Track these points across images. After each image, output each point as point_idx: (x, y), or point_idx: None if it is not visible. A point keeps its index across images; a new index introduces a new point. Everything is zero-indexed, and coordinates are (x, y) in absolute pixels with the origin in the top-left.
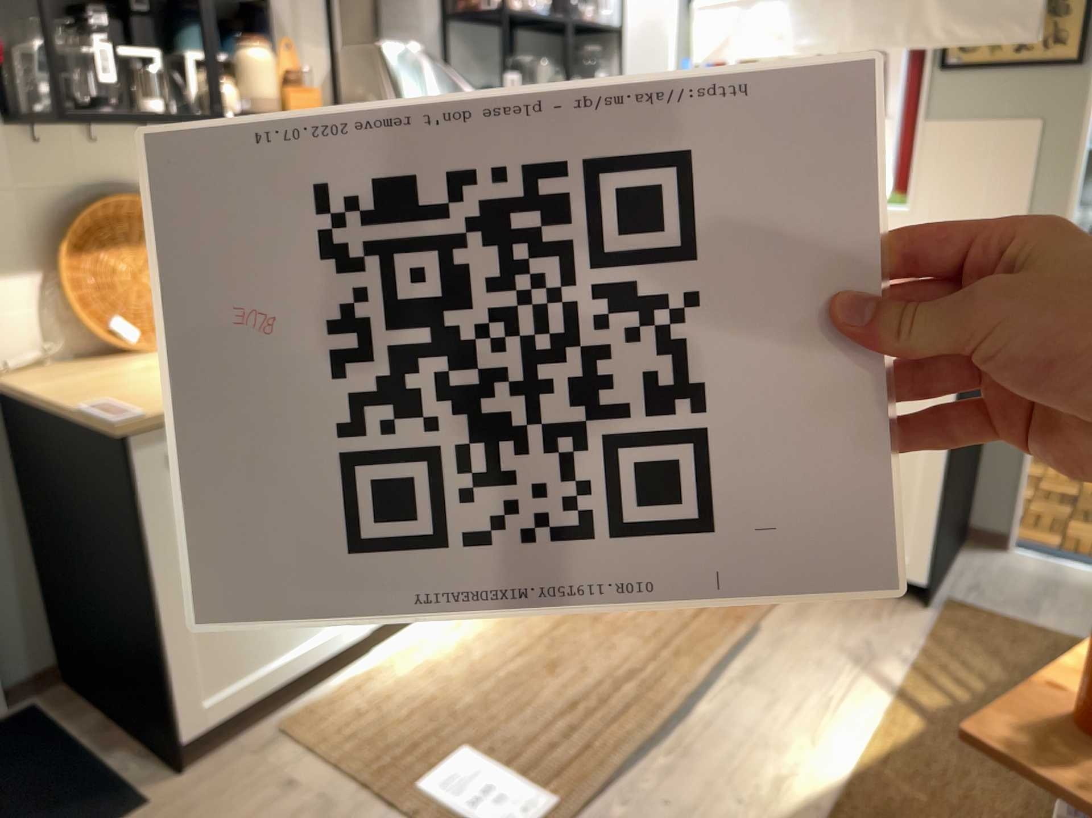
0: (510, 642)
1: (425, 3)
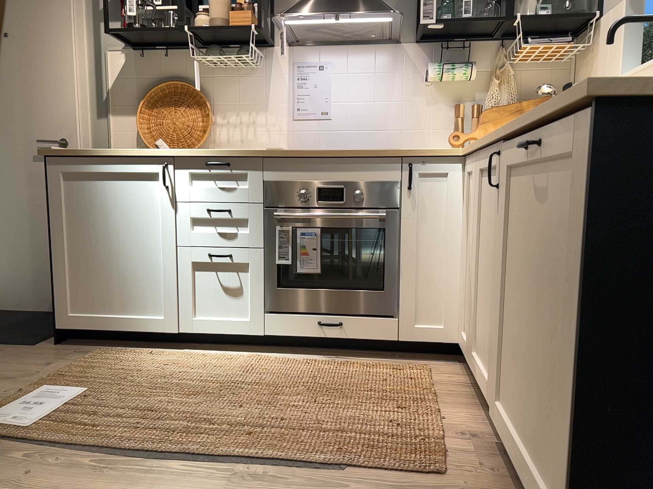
0: (221, 377)
1: None
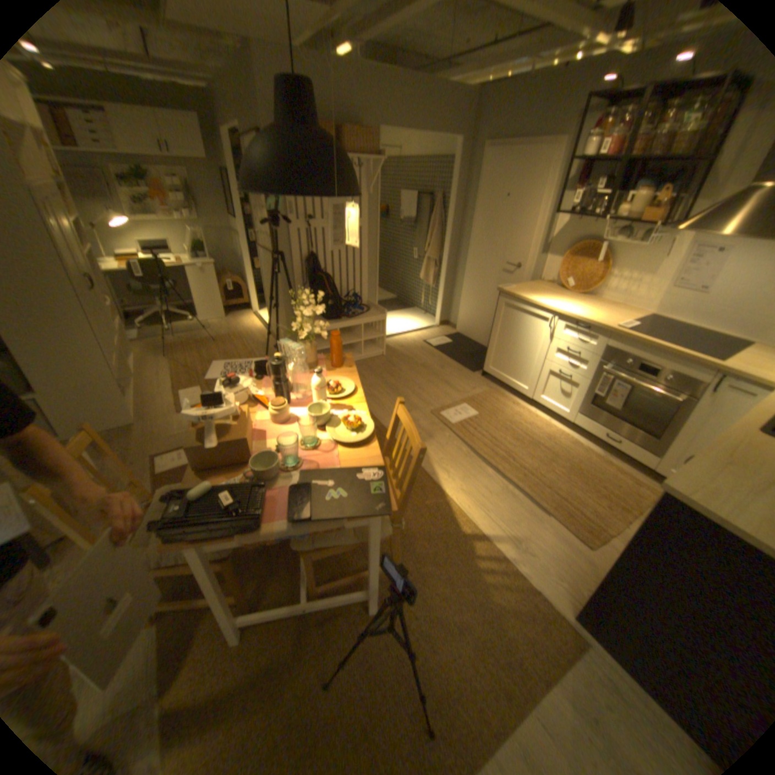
0: (536, 434)
1: None
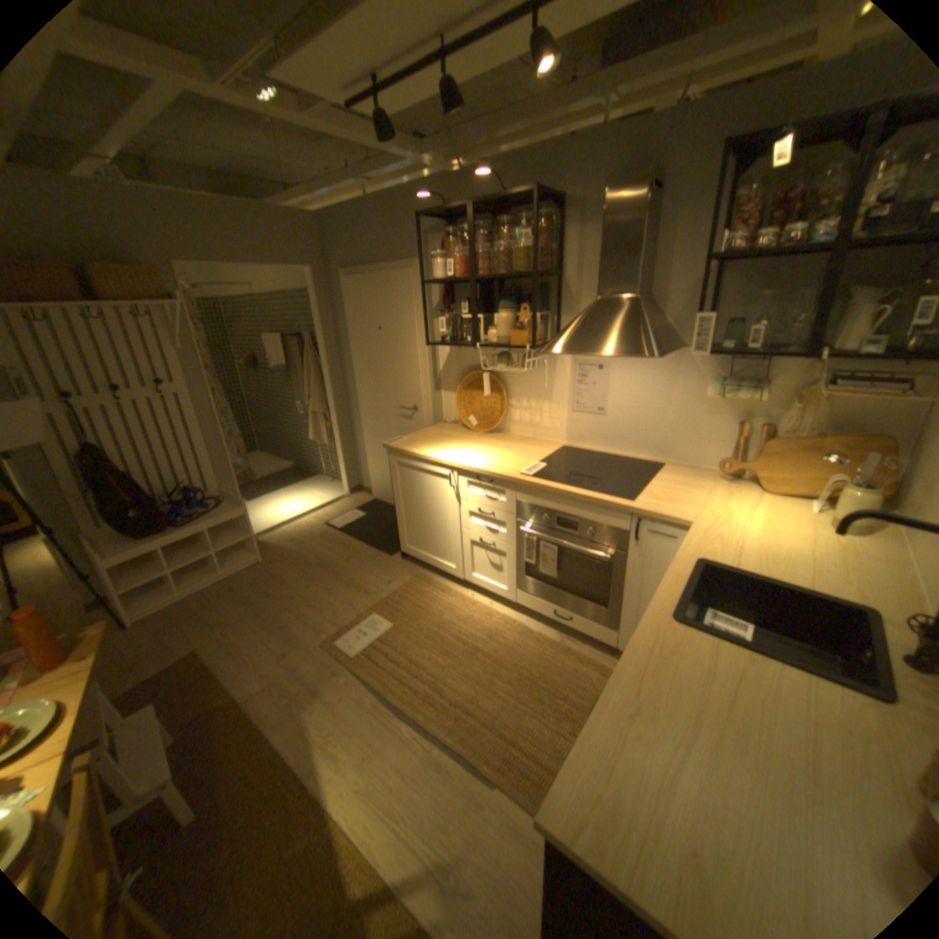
0: (473, 635)
1: (700, 252)
